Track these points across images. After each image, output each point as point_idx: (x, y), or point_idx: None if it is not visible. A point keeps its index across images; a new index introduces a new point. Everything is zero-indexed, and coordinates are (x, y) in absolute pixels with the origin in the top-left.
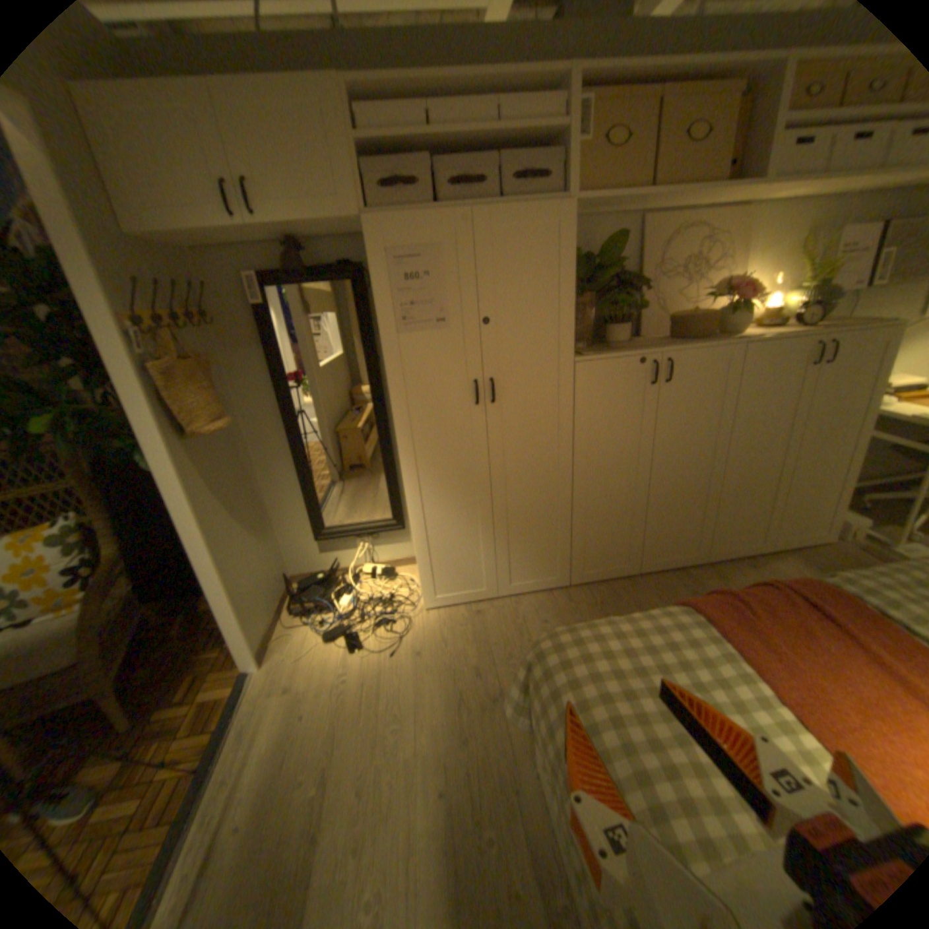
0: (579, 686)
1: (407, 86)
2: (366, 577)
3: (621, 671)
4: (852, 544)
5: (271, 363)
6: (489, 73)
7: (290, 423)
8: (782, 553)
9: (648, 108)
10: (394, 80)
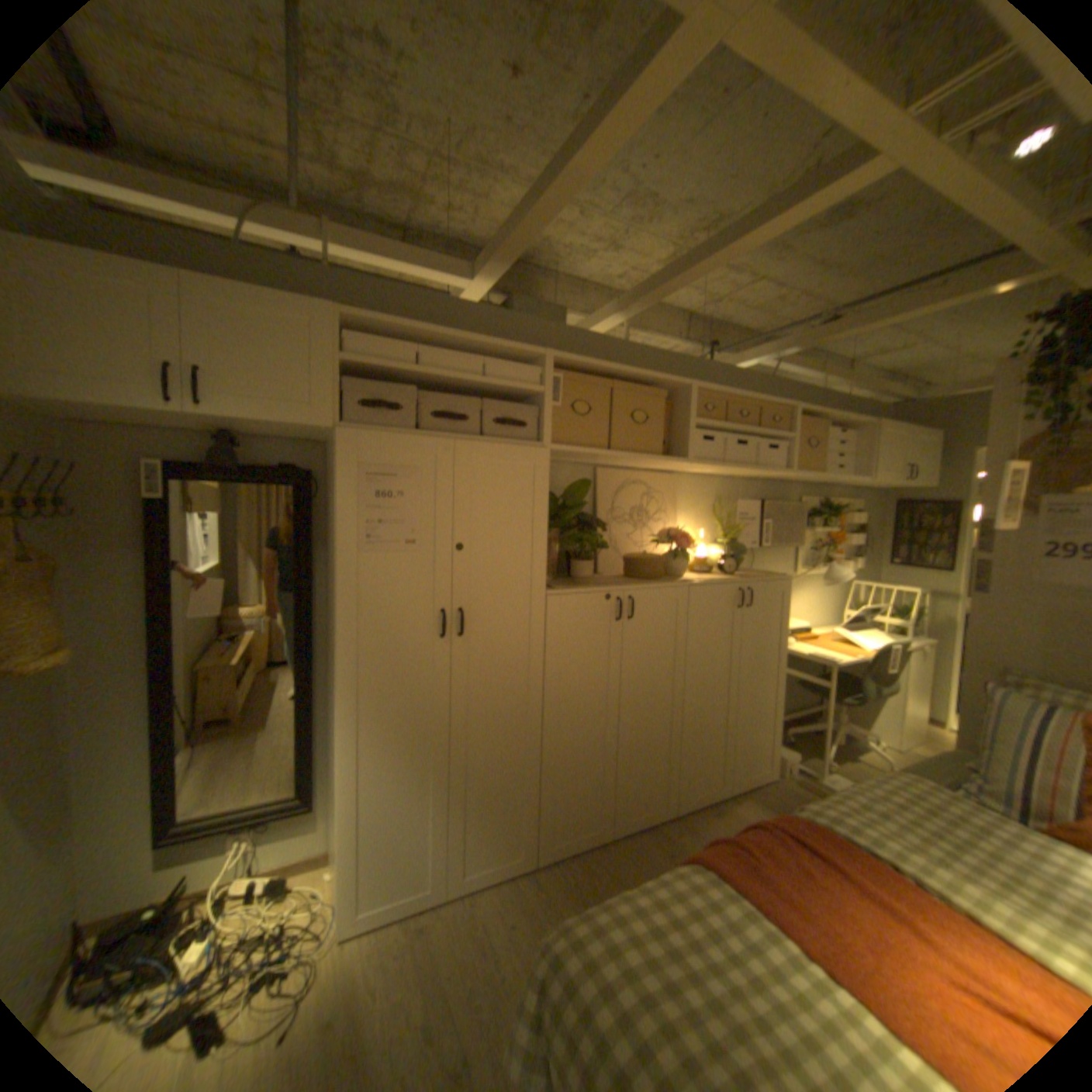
0: (613, 994)
1: (401, 330)
2: (236, 901)
3: (653, 960)
4: (789, 780)
5: (154, 573)
6: (479, 340)
7: (162, 656)
8: (738, 797)
9: (601, 392)
10: (391, 323)
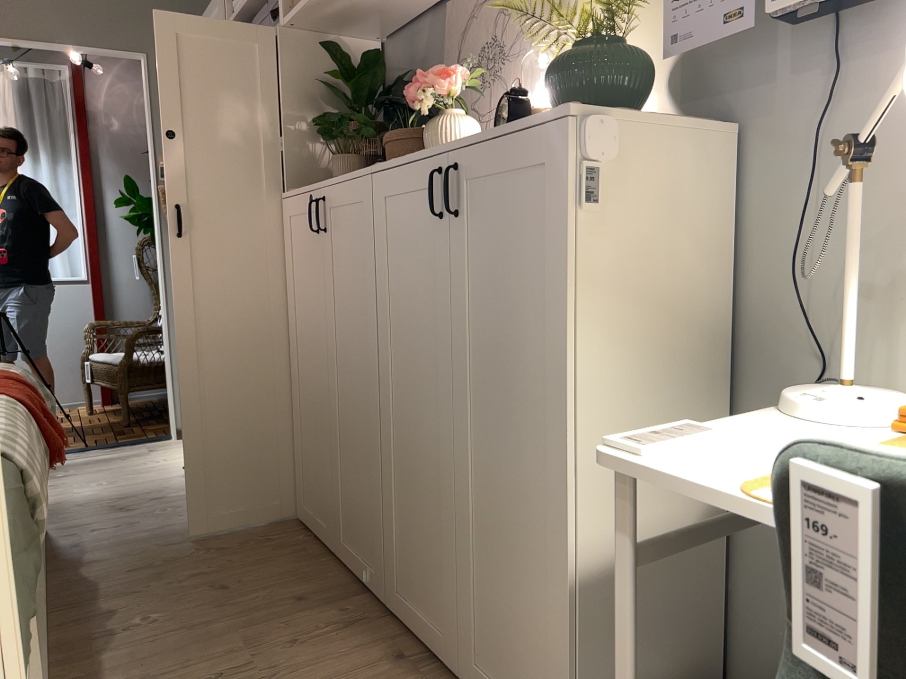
0: None
1: None
2: None
3: None
4: None
5: None
6: None
7: None
8: None
9: None
10: None
